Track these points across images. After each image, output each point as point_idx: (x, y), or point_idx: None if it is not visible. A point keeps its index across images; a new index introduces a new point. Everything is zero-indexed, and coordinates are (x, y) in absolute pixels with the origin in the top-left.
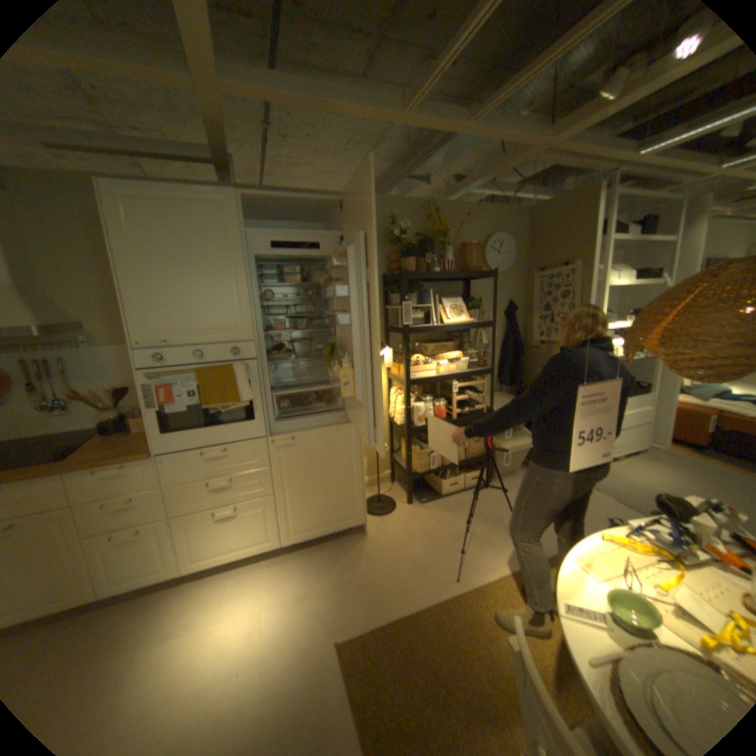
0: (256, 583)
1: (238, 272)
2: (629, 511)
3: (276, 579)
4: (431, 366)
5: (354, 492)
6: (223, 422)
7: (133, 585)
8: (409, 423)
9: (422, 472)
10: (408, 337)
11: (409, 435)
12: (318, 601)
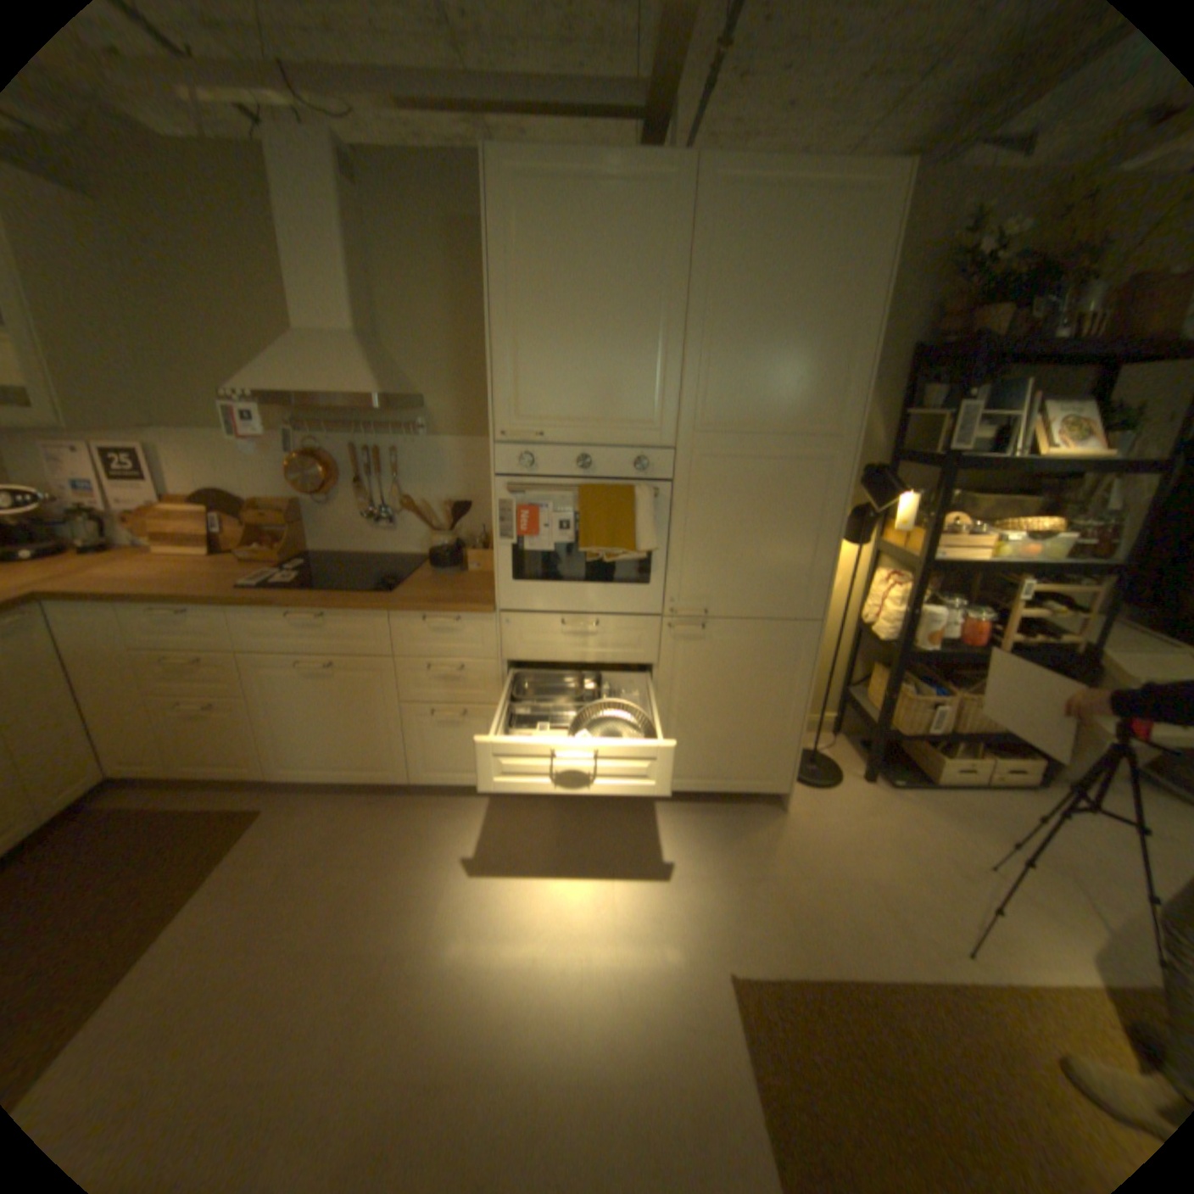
0: (608, 832)
1: (672, 318)
2: None
3: (638, 836)
4: (986, 539)
5: (784, 738)
6: (599, 578)
7: (451, 780)
8: (910, 642)
9: (911, 735)
10: (955, 473)
11: (903, 663)
12: (704, 894)
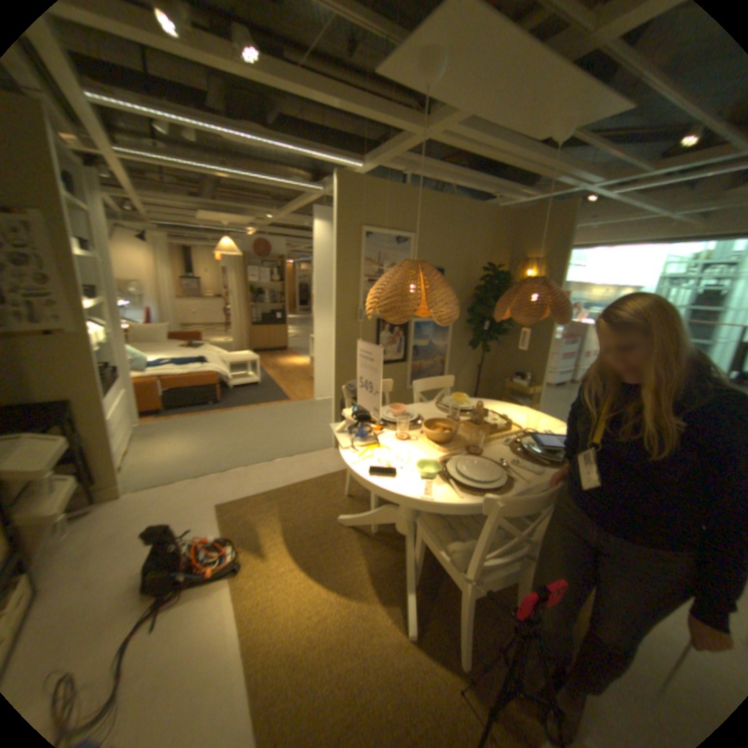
0: None
1: None
2: (200, 481)
3: None
4: None
5: None
6: None
7: None
8: None
9: None
10: None
11: None
12: None
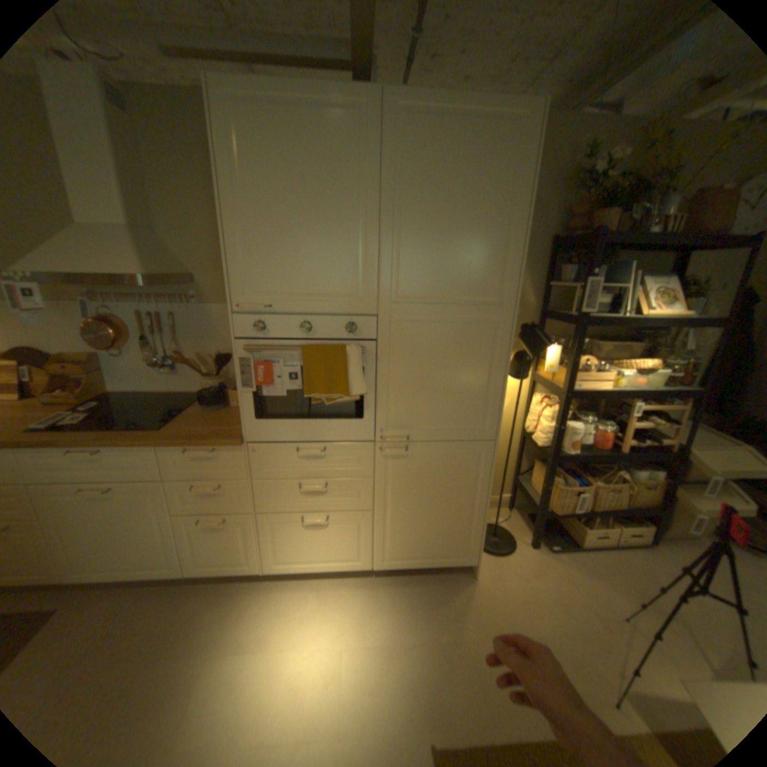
0: (341, 607)
1: (369, 216)
2: None
3: (363, 610)
4: (609, 375)
5: (471, 527)
6: (326, 412)
7: (217, 571)
8: (559, 449)
9: (563, 515)
10: (586, 329)
11: (555, 464)
12: (412, 662)
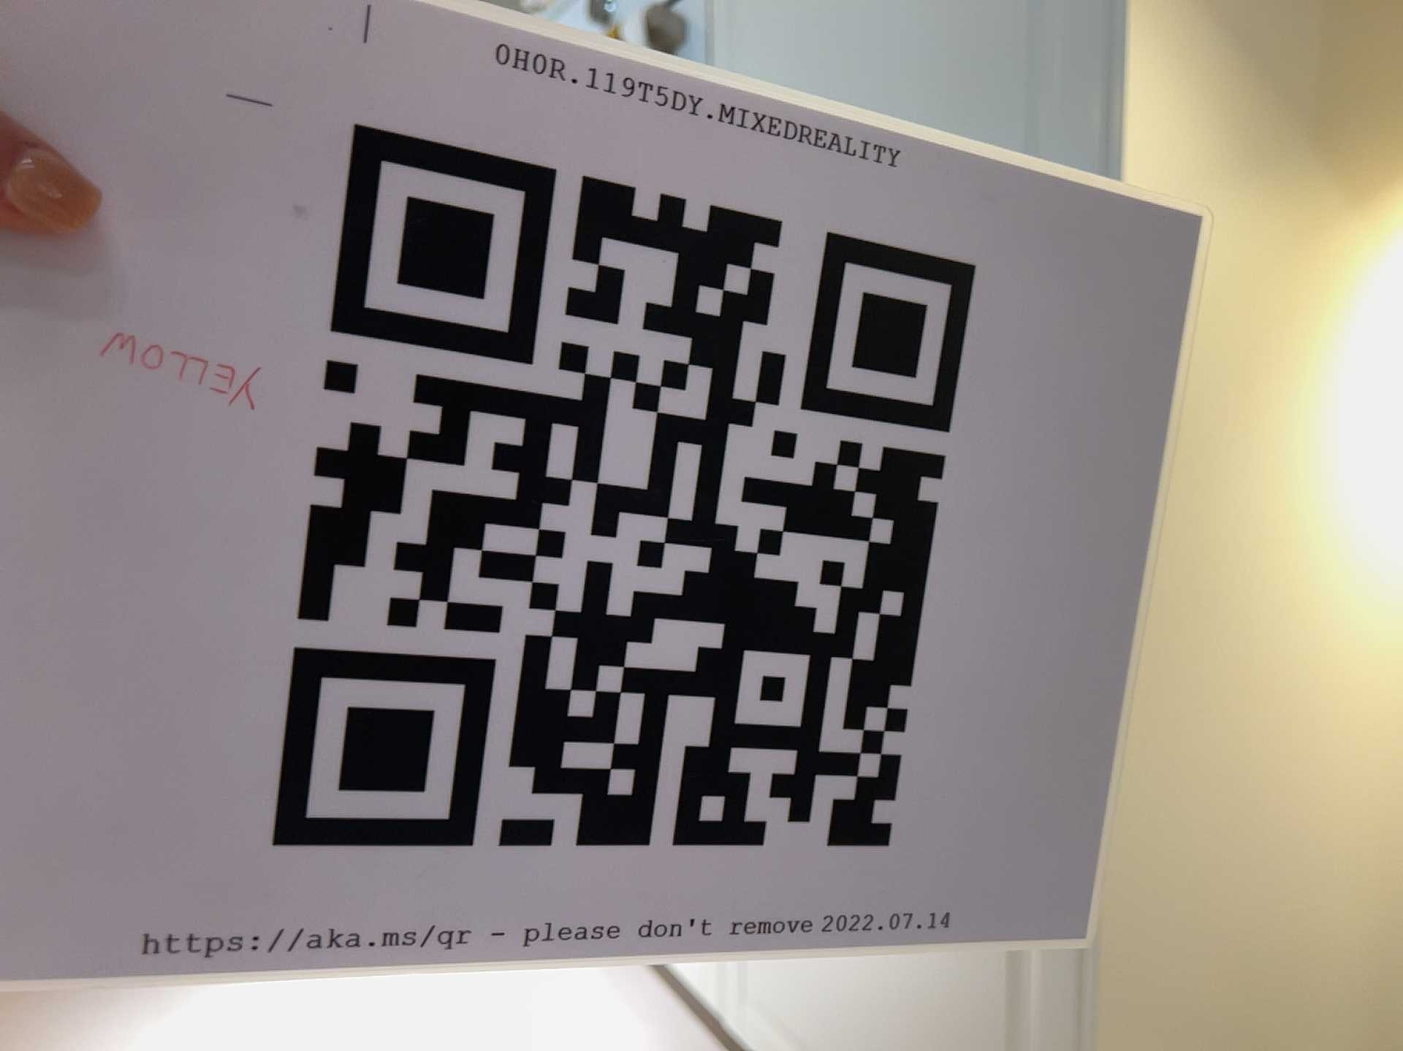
0: None
1: None
2: None
3: None
4: None
5: None
6: None
7: None
8: None
9: None
10: None
11: None
12: None
